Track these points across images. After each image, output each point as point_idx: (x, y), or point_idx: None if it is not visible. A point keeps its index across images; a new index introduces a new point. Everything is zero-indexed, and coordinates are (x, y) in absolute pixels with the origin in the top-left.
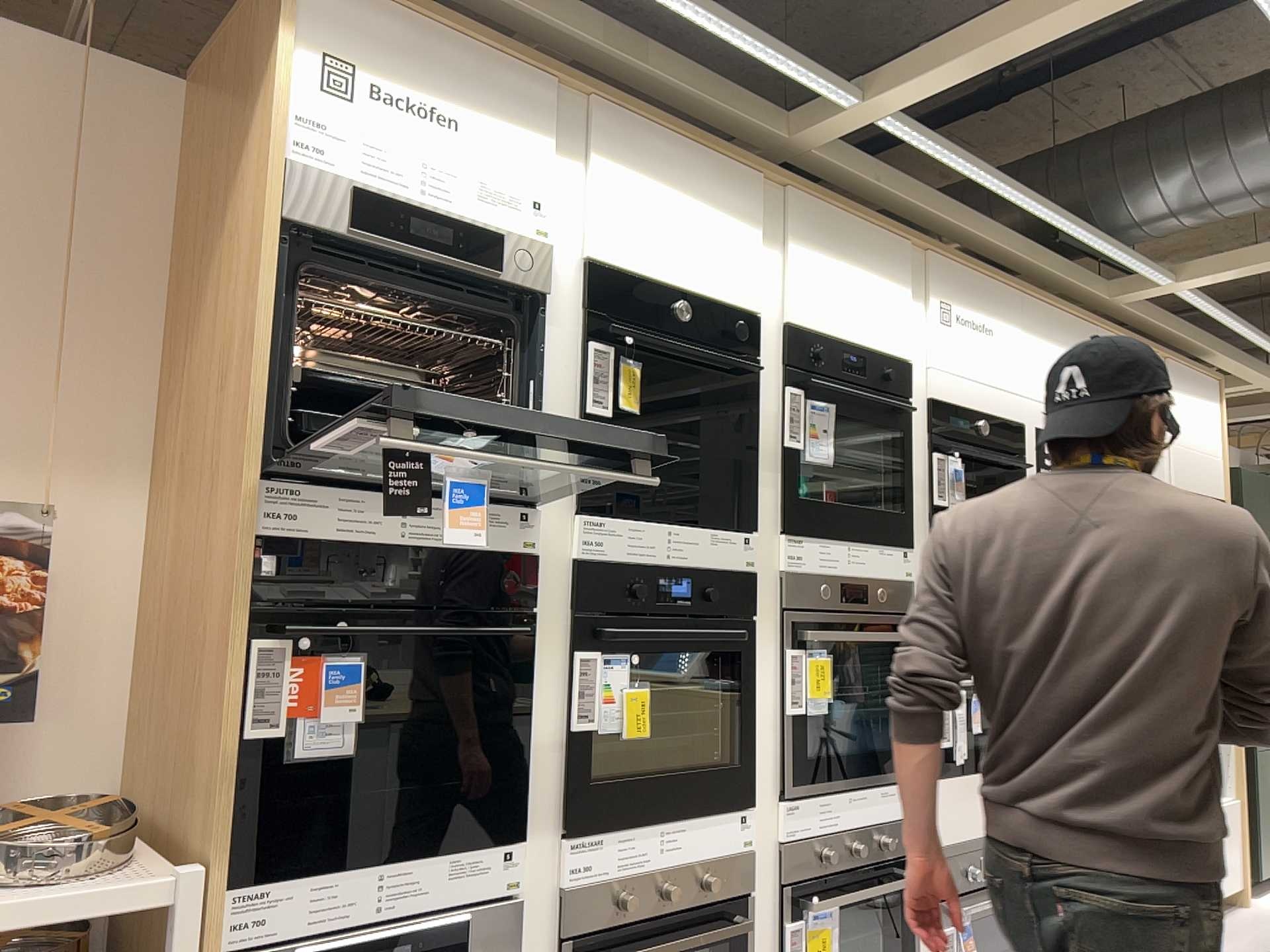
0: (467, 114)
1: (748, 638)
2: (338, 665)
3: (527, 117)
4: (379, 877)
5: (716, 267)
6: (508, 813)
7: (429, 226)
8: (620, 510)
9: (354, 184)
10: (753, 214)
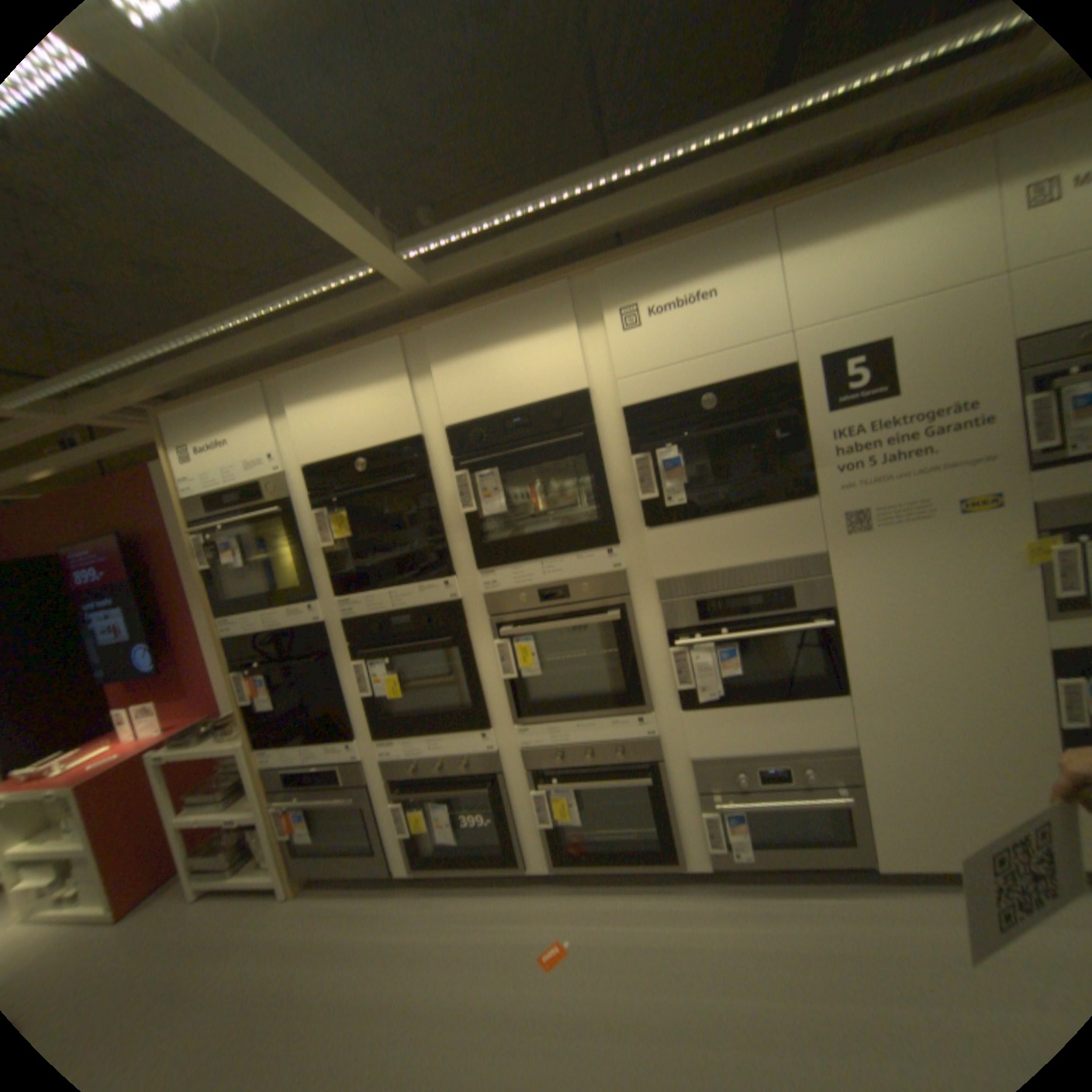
0: (219, 428)
1: (466, 643)
2: (252, 685)
3: (243, 408)
4: (295, 759)
5: (378, 417)
6: (341, 738)
7: (222, 494)
8: (361, 589)
9: (193, 493)
10: (398, 358)
